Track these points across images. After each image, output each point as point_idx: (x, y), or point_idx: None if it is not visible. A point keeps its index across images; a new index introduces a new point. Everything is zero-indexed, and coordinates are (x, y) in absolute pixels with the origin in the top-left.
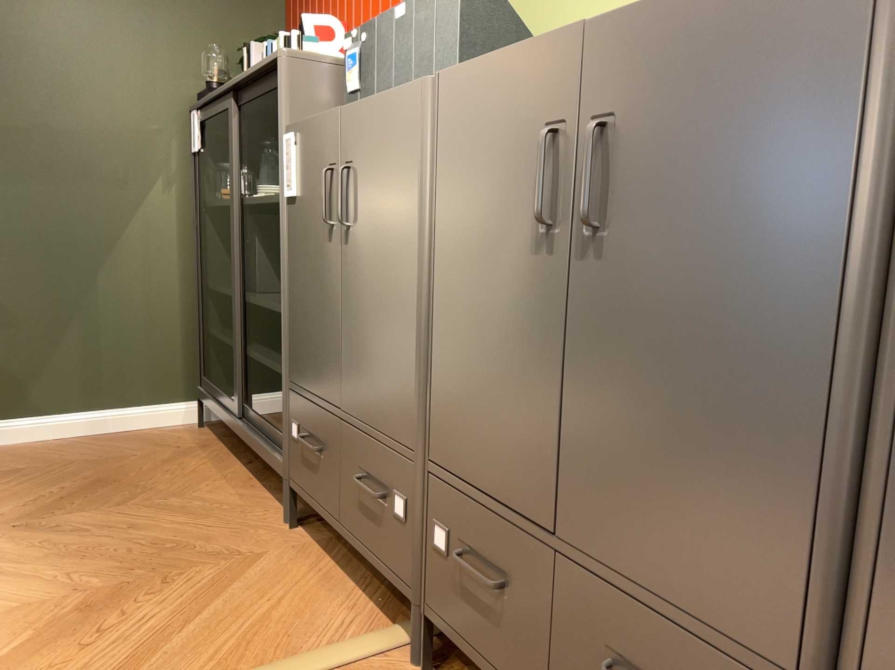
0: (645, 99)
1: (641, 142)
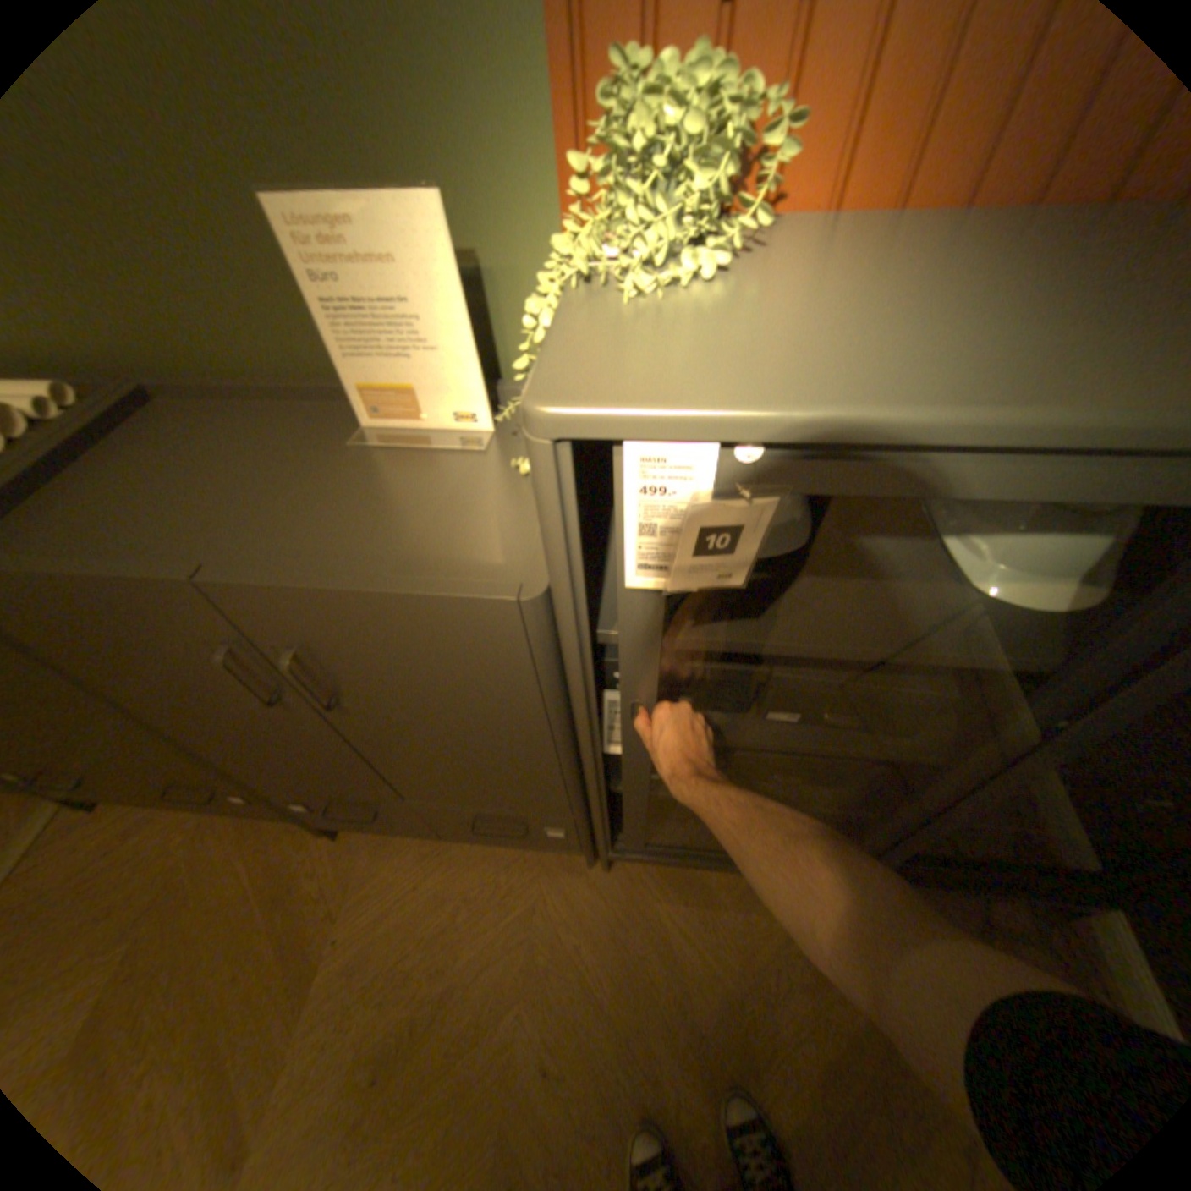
0: None
1: None
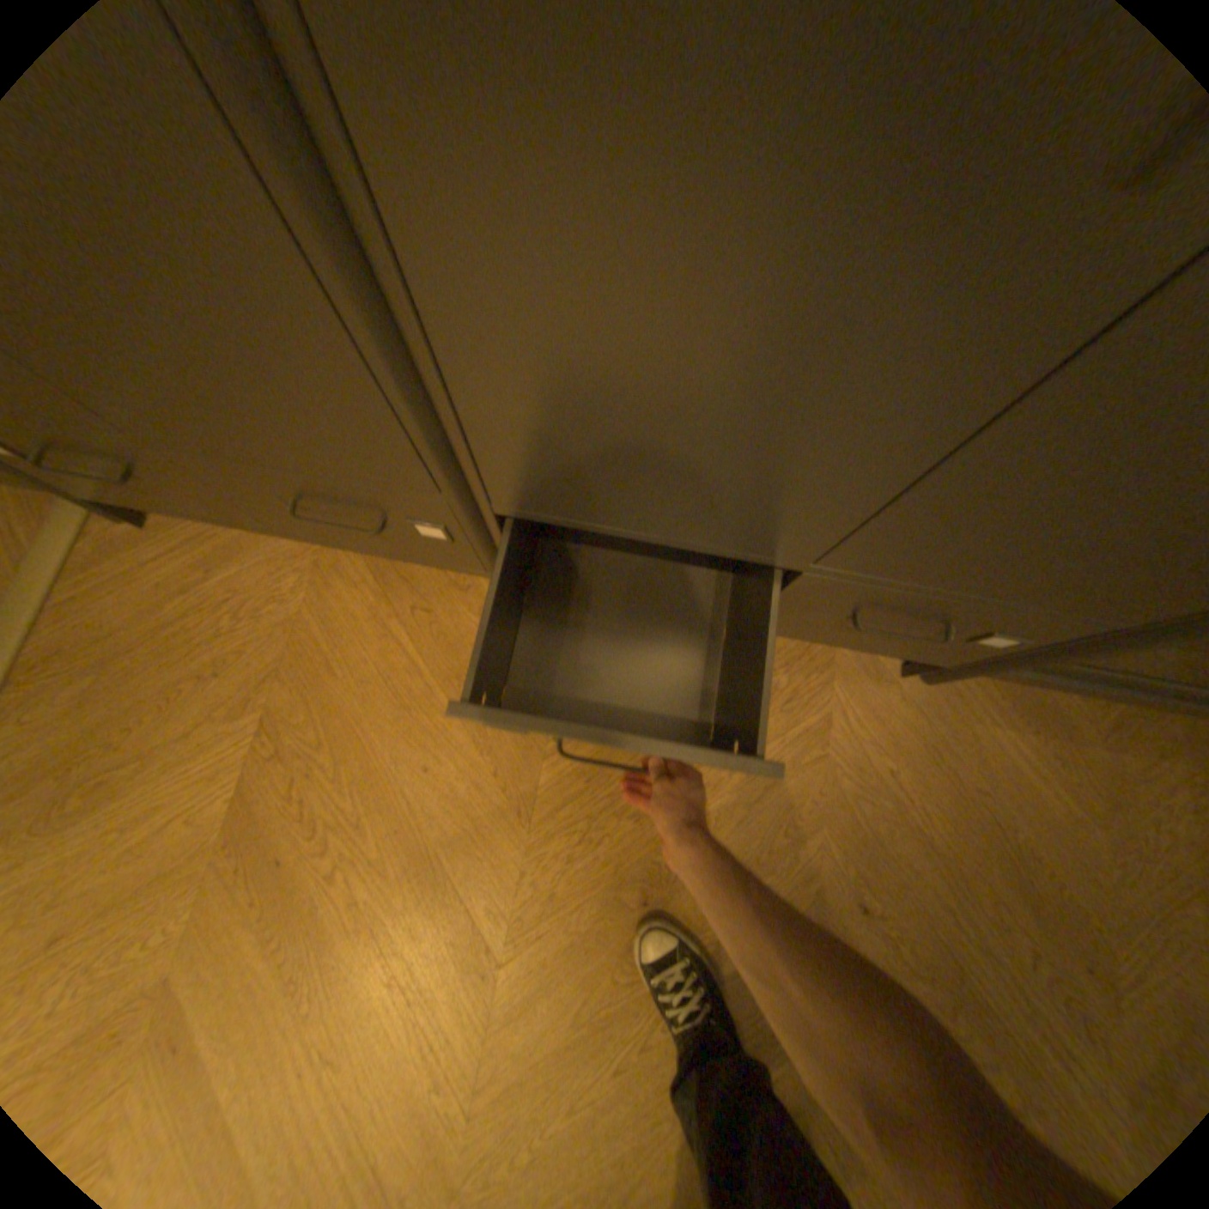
0: None
1: None
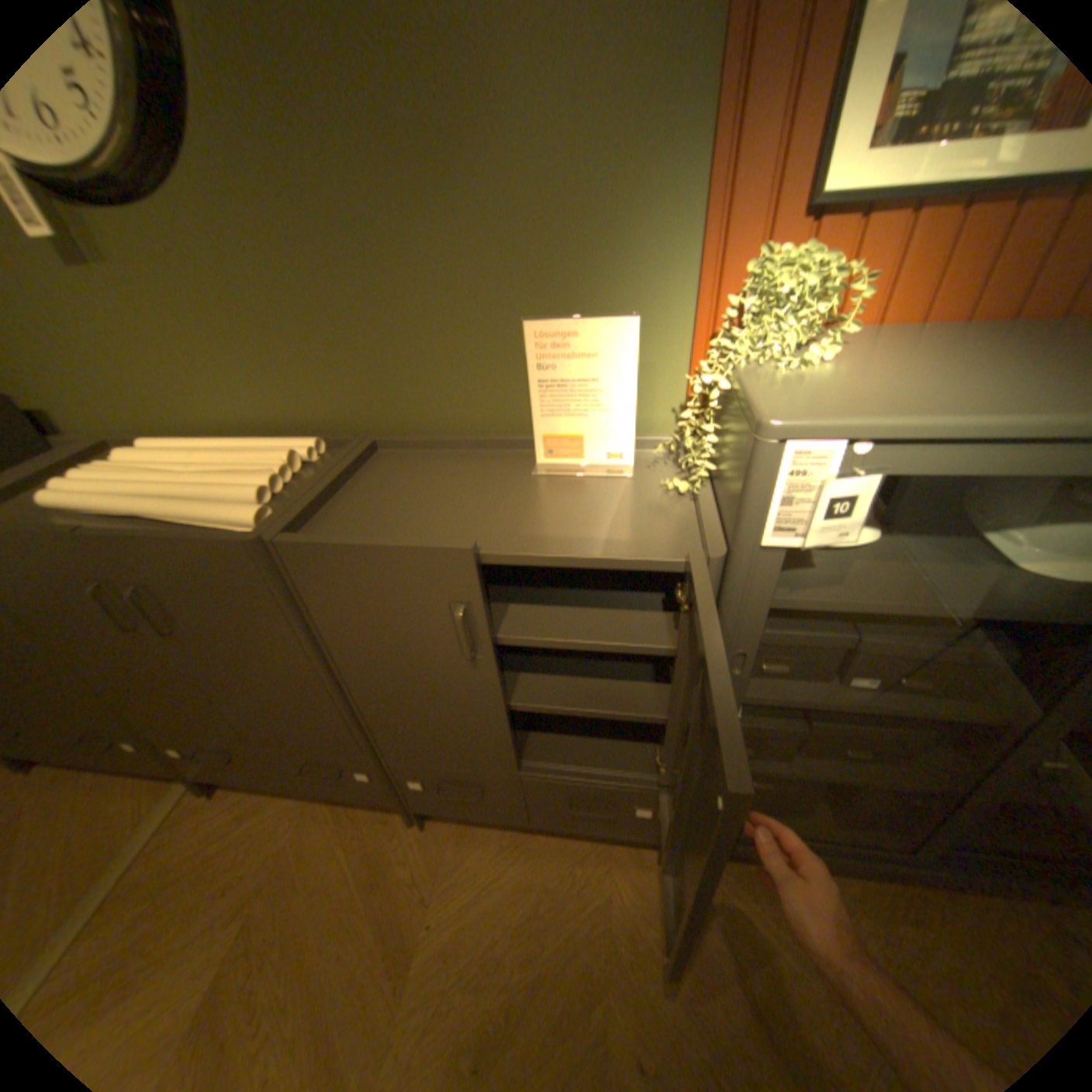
0: (154, 583)
1: (168, 601)
